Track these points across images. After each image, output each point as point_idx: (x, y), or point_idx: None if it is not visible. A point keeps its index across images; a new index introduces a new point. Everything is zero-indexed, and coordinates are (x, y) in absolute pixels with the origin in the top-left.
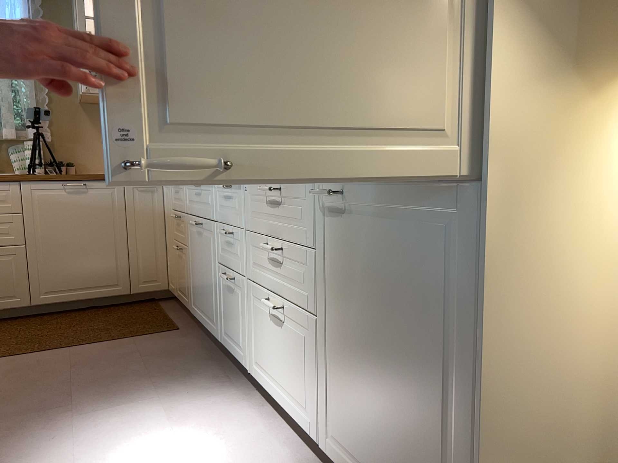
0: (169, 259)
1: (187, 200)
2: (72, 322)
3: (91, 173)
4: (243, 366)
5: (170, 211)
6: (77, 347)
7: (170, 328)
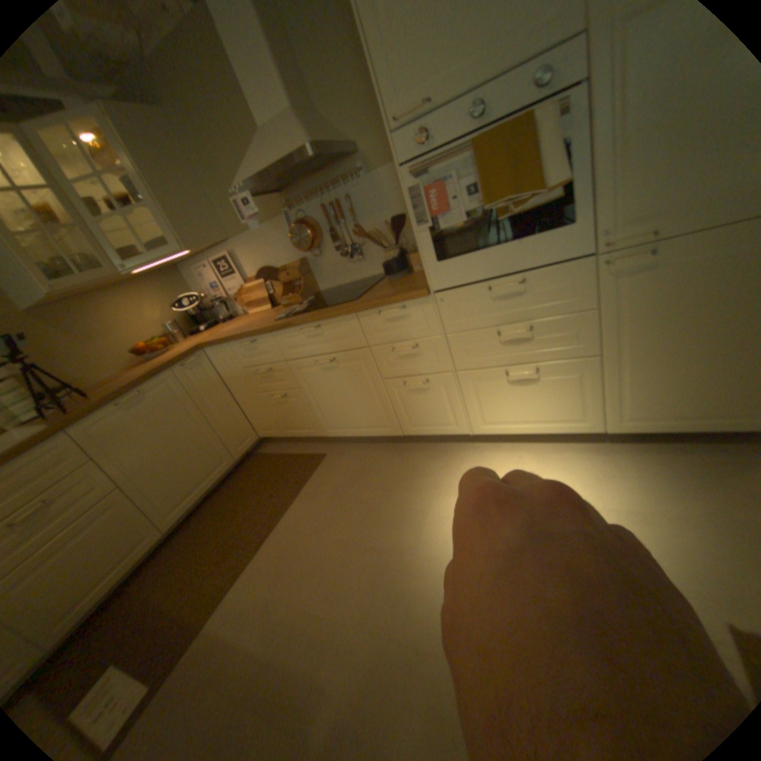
0: (251, 413)
1: (283, 348)
2: (219, 515)
3: (93, 383)
4: (453, 434)
5: (236, 372)
6: (279, 522)
7: (316, 458)
